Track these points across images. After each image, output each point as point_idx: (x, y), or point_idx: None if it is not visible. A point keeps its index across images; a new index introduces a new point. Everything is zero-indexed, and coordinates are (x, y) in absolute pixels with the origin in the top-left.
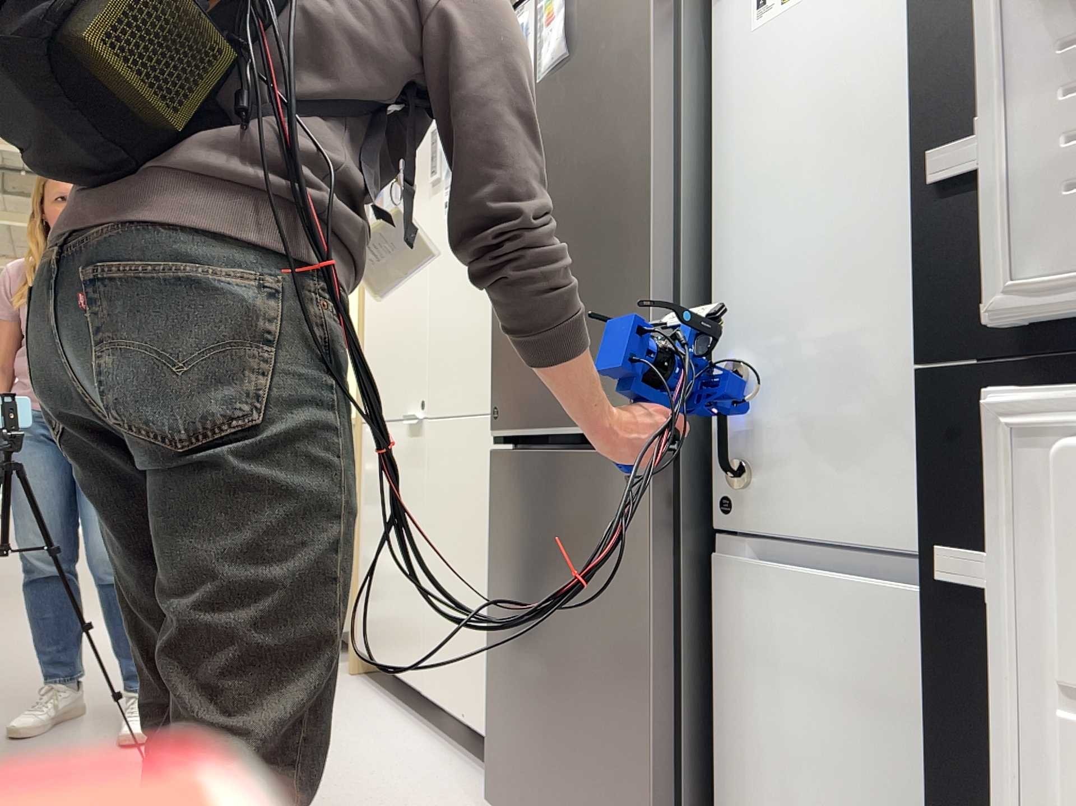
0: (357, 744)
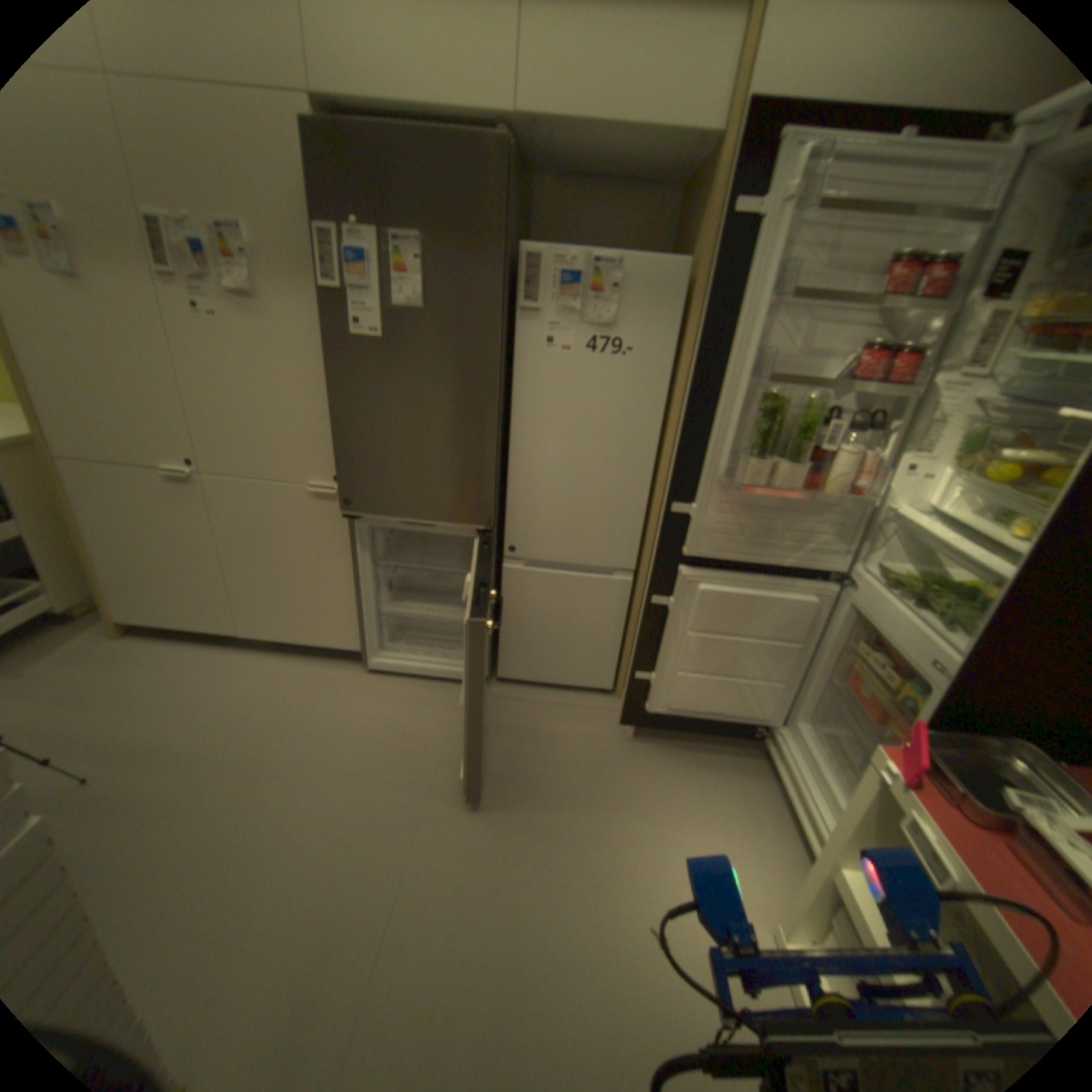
0: (219, 683)
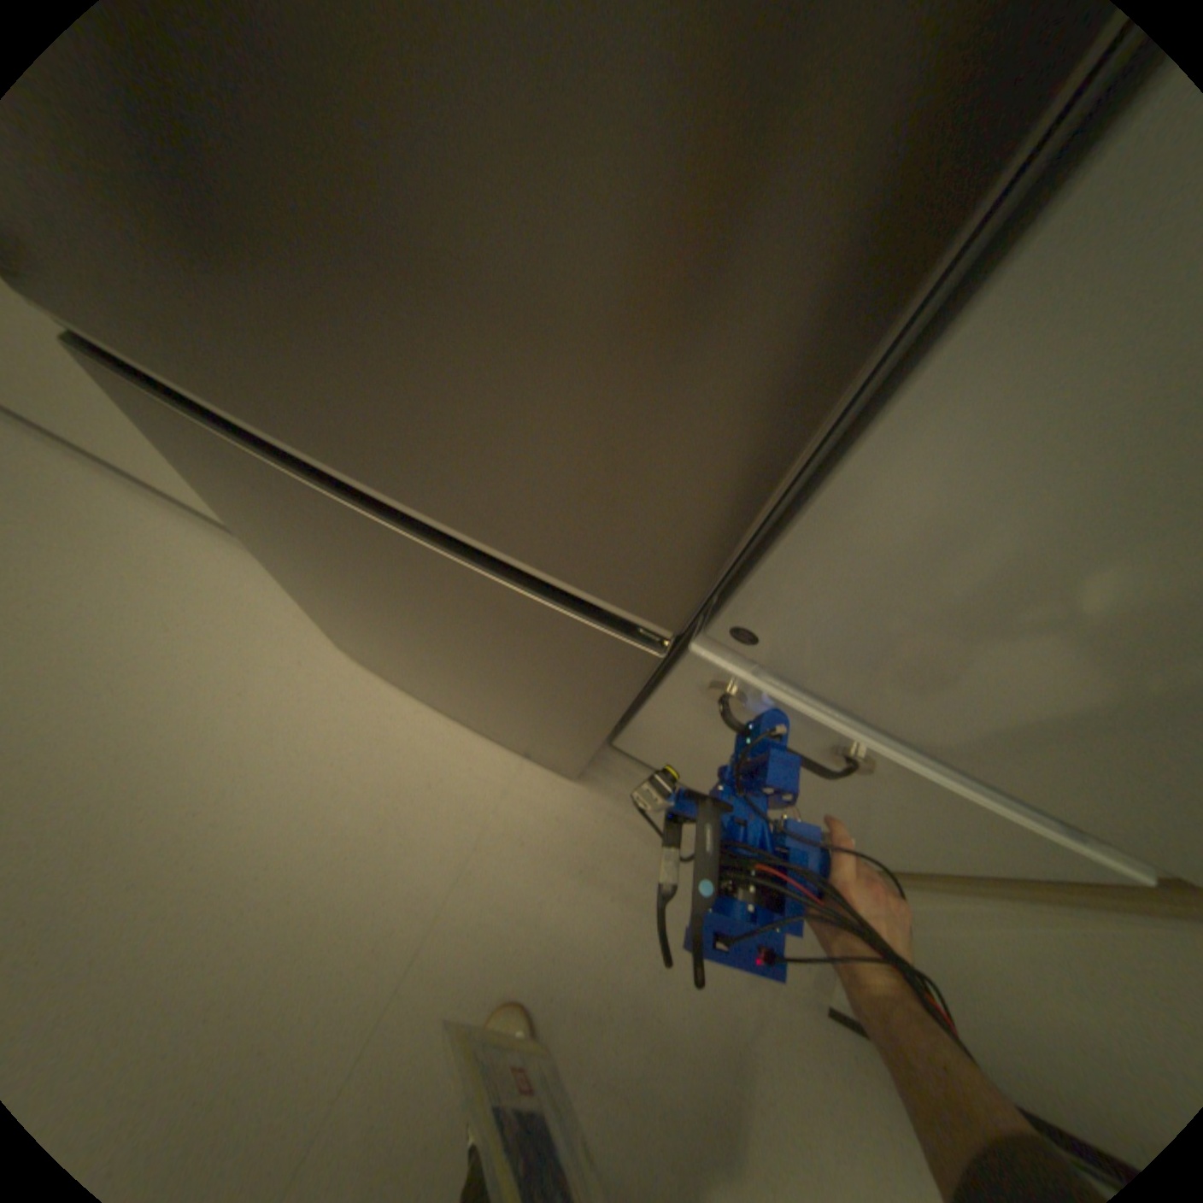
0: (94, 566)
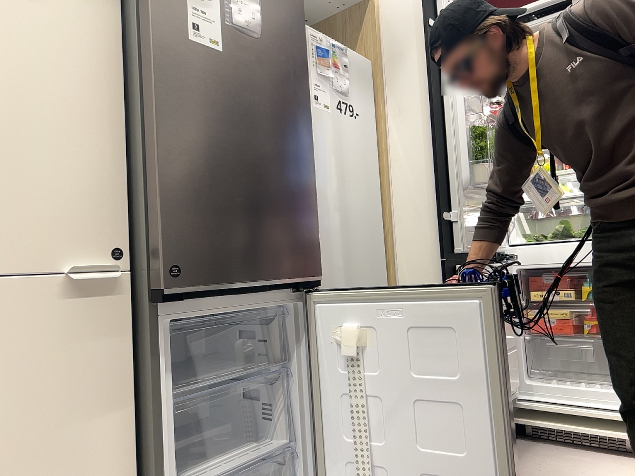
0: None
